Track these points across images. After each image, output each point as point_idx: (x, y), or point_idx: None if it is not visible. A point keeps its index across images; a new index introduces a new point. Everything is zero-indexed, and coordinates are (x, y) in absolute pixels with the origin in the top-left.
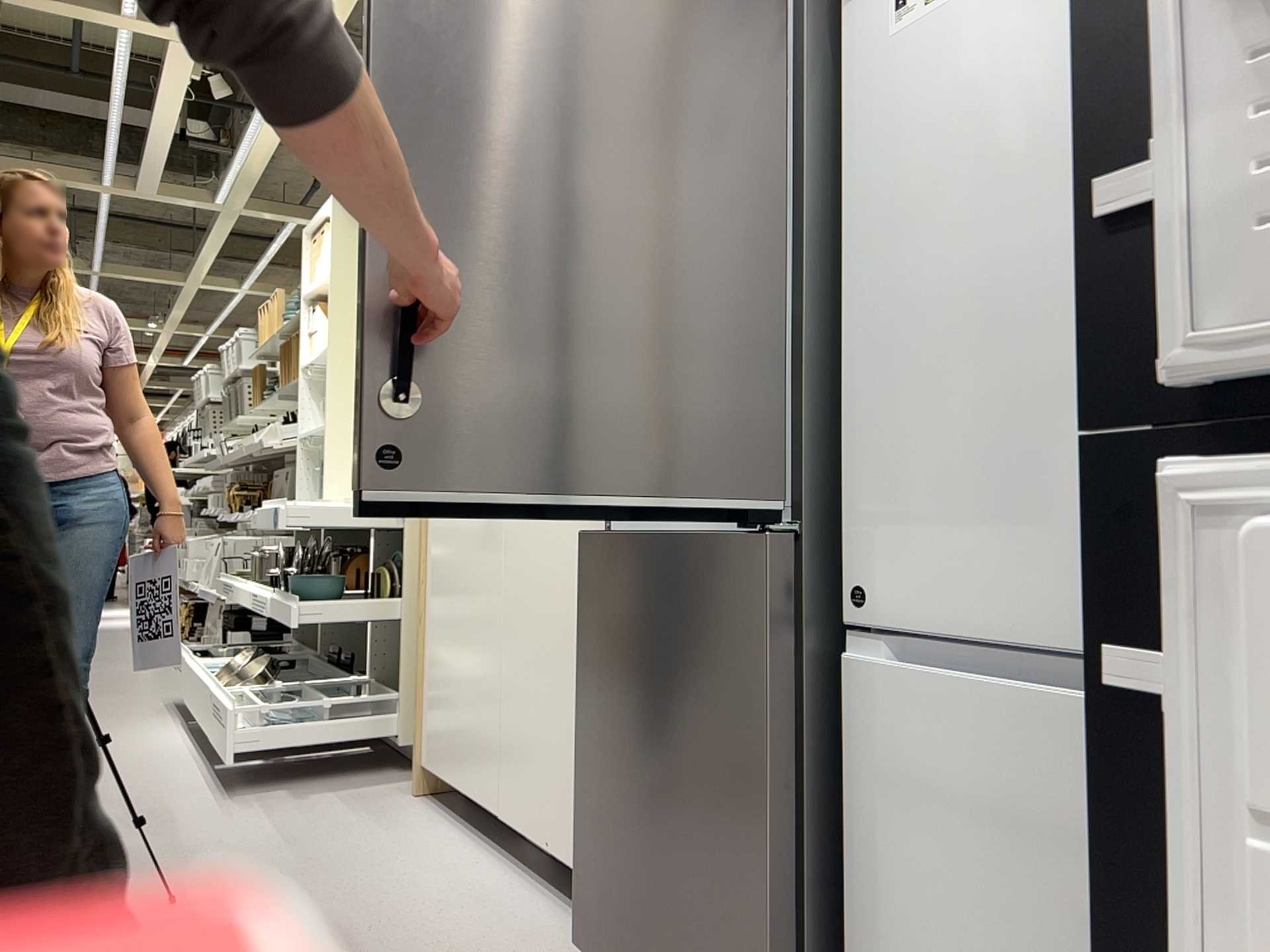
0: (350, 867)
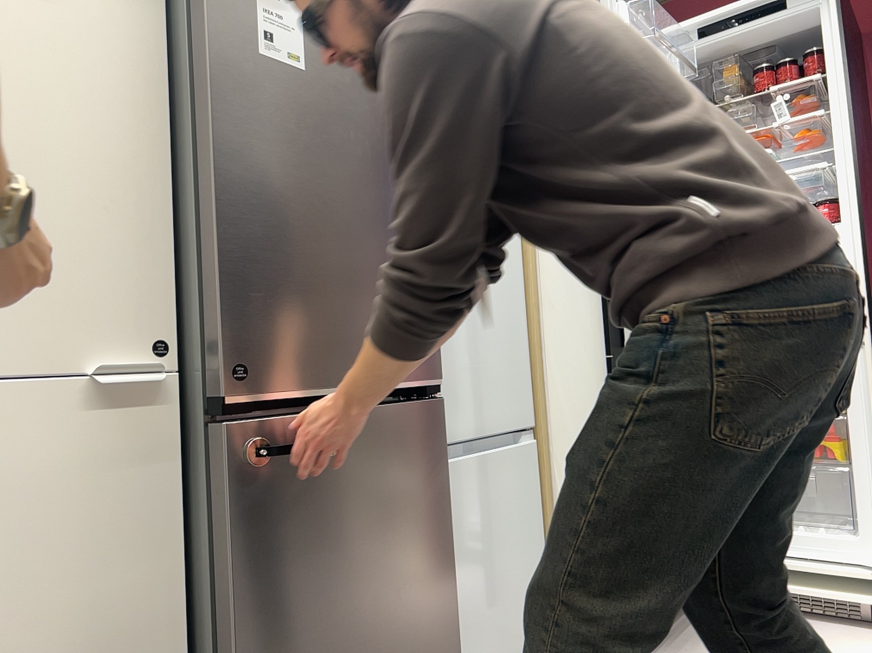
0: None
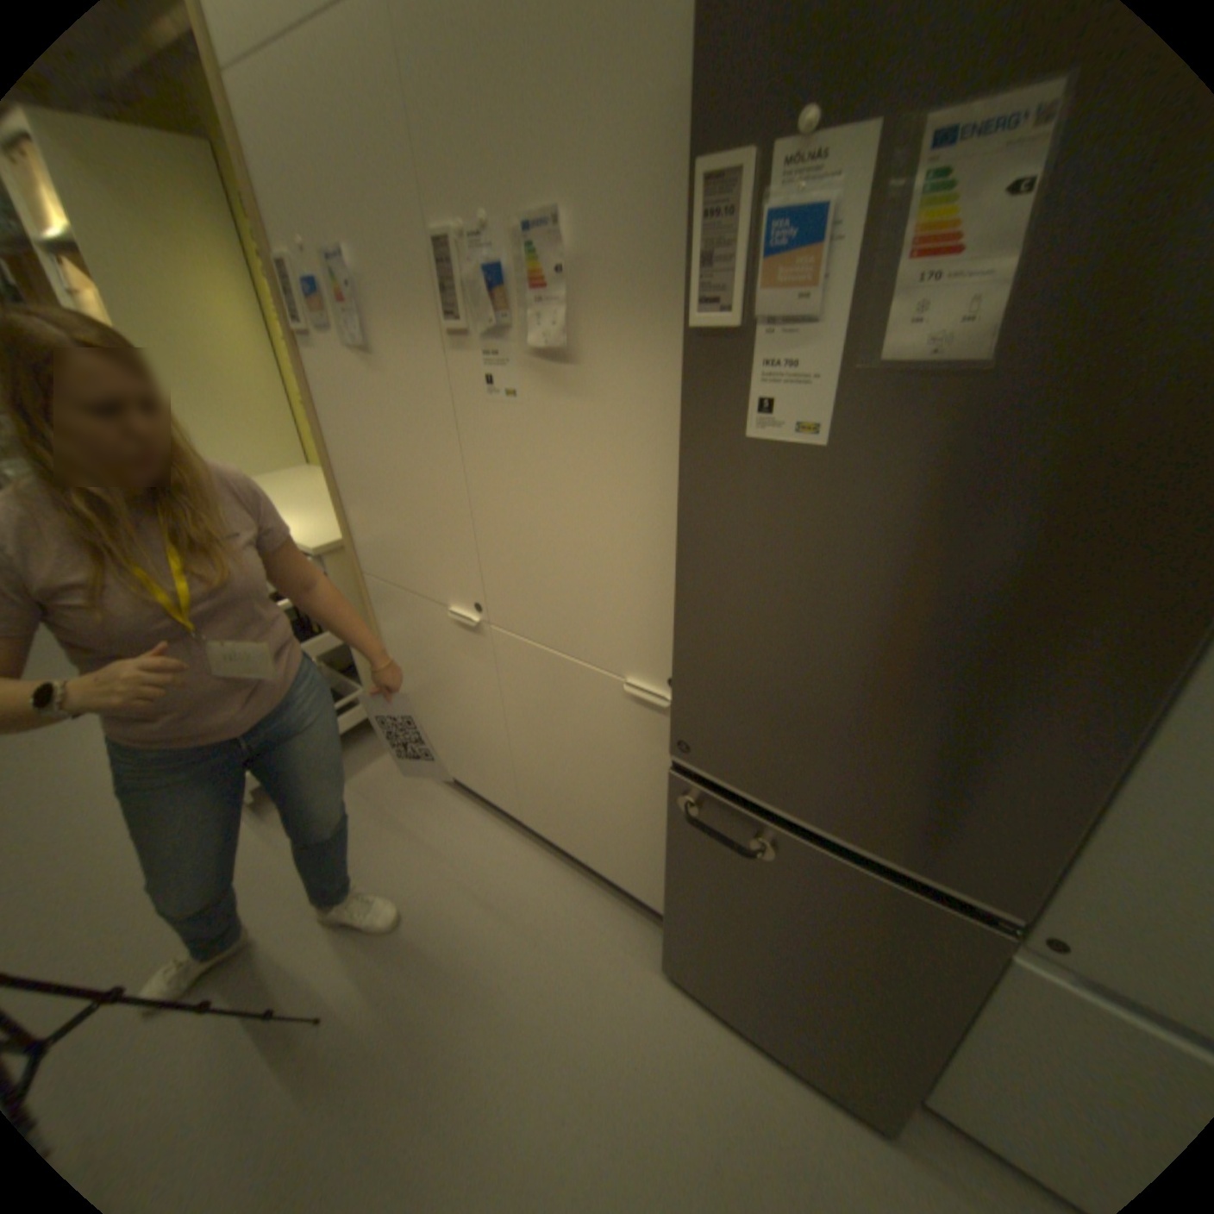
0: (426, 894)
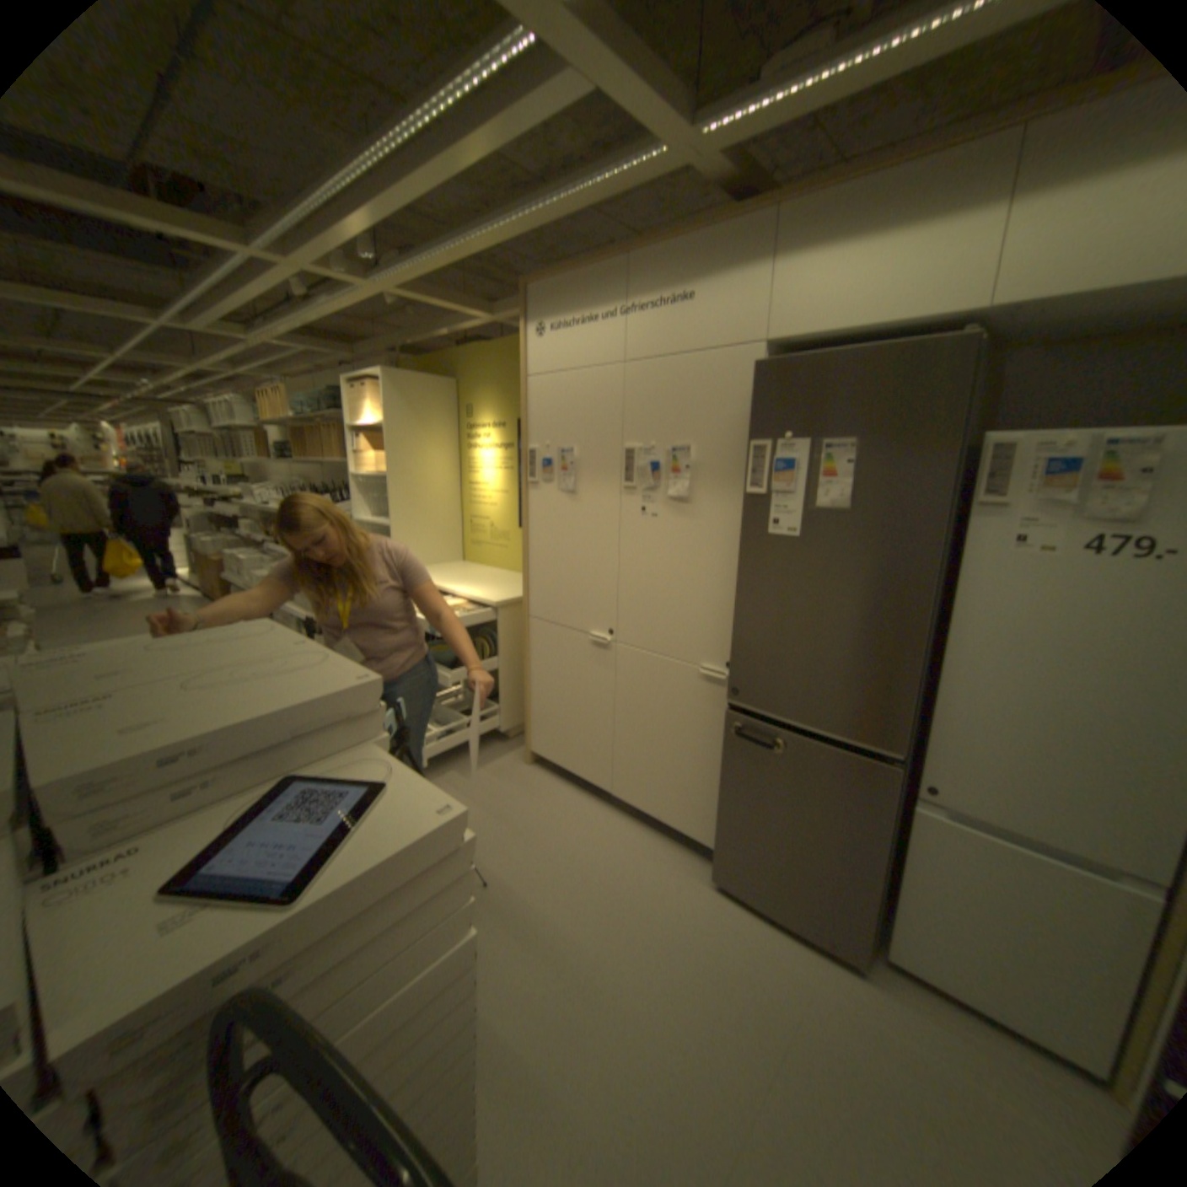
0: (546, 832)
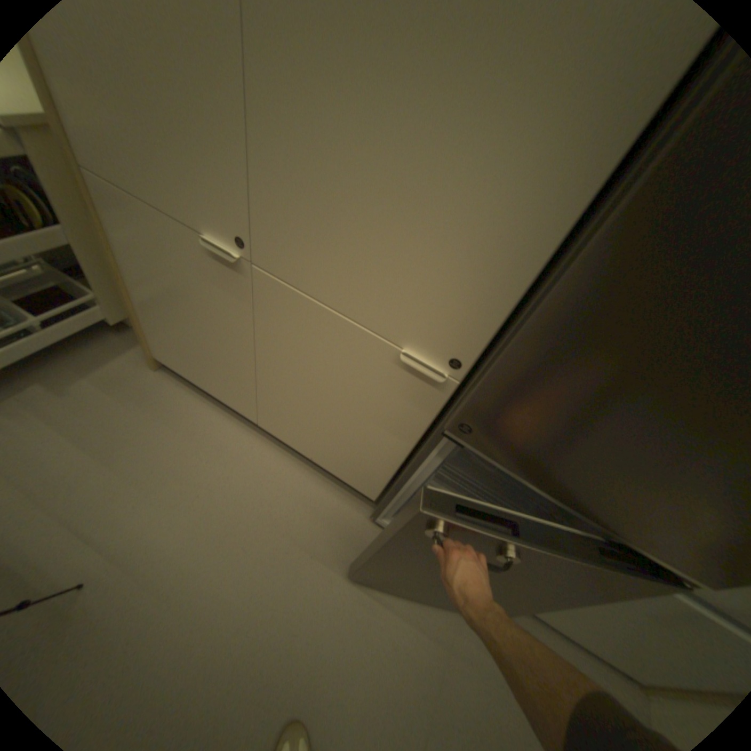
0: (175, 477)
